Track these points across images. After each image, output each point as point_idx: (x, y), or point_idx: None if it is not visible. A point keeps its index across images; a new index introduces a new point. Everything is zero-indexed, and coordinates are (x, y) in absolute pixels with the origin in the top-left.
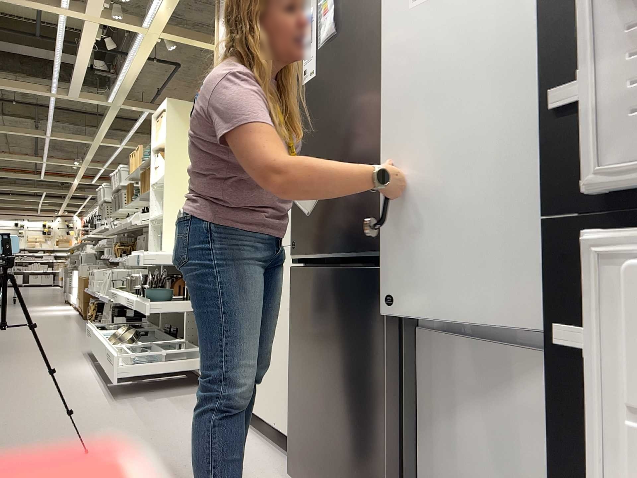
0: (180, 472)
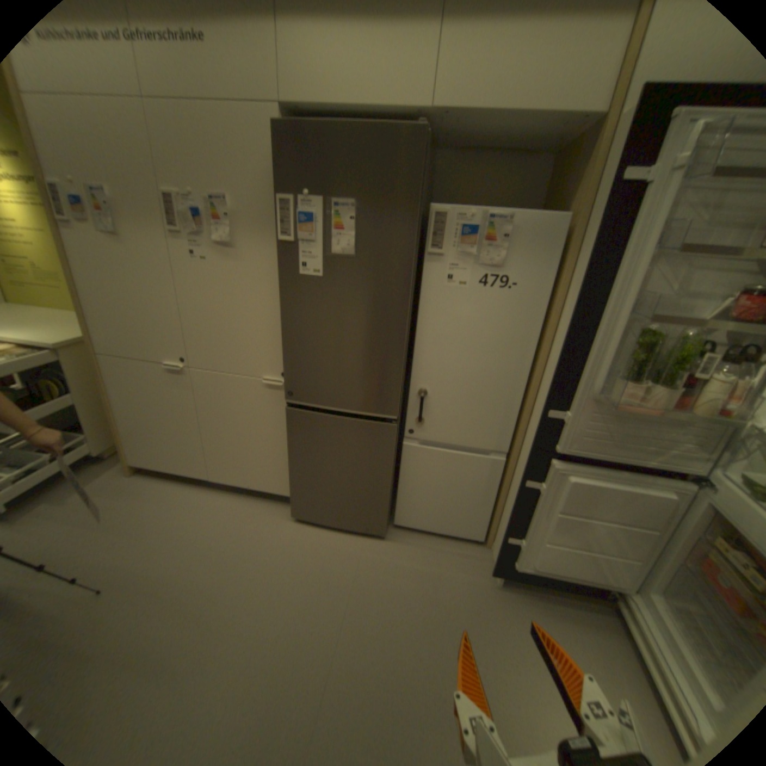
0: (211, 553)
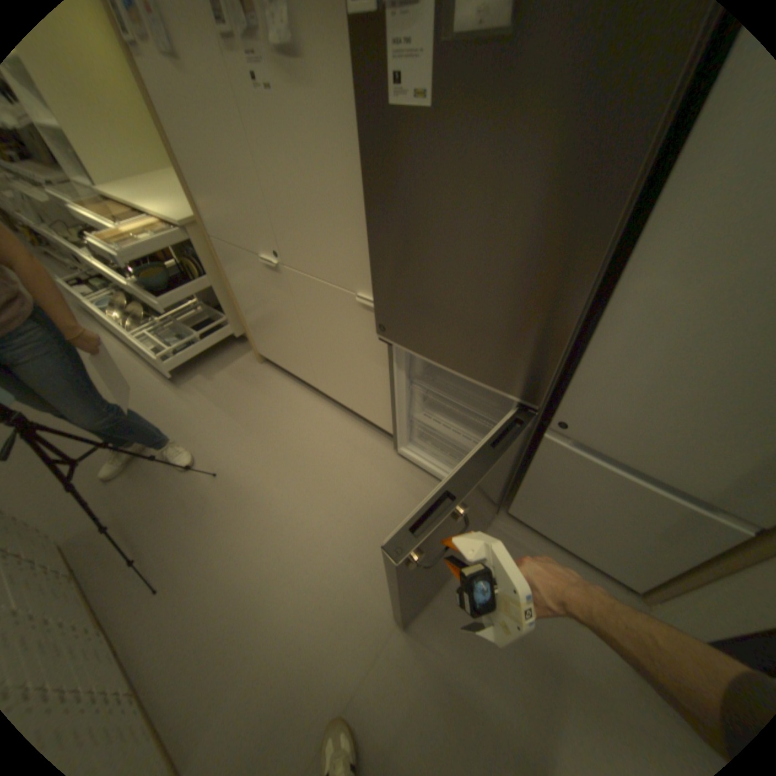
0: (304, 471)
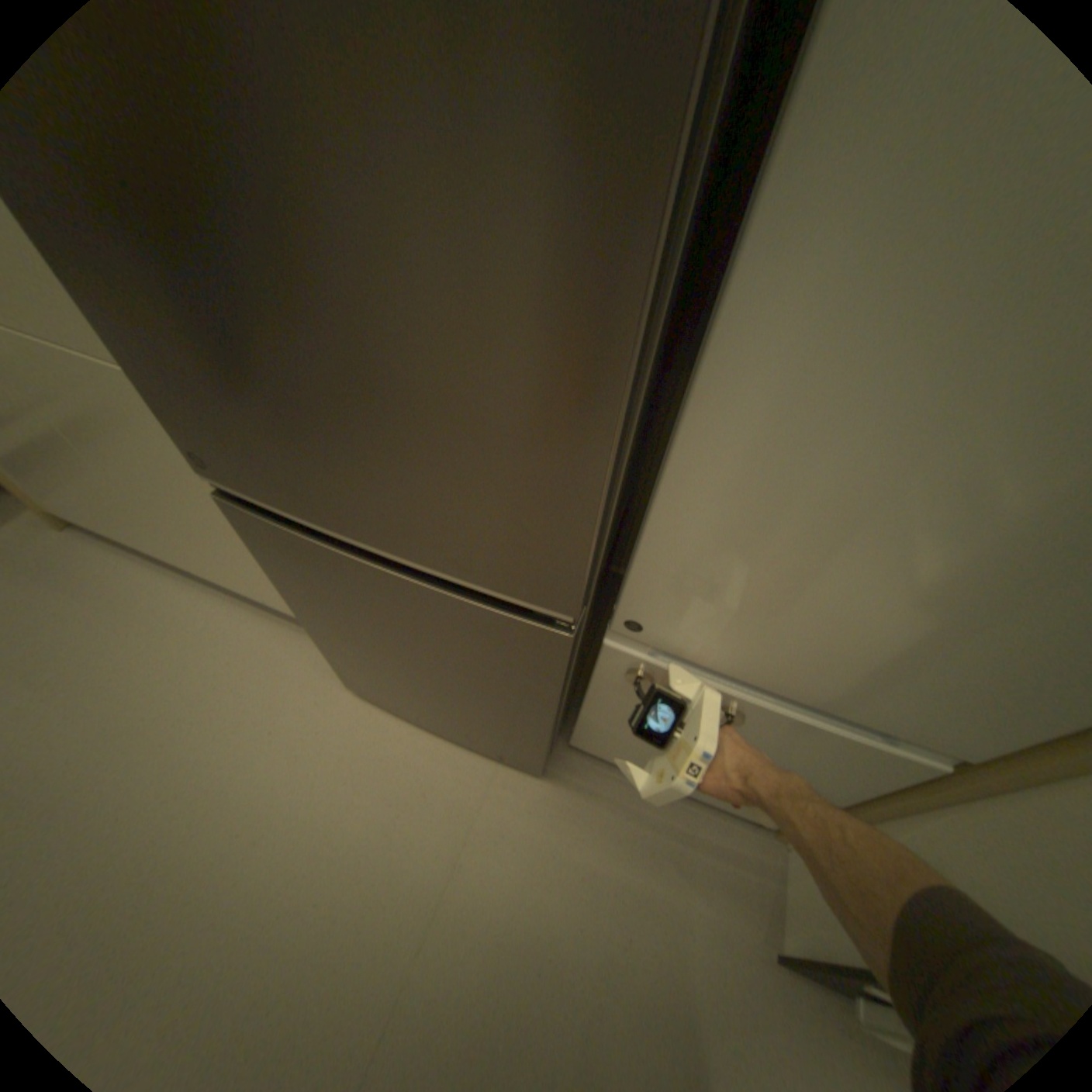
0: (170, 750)
